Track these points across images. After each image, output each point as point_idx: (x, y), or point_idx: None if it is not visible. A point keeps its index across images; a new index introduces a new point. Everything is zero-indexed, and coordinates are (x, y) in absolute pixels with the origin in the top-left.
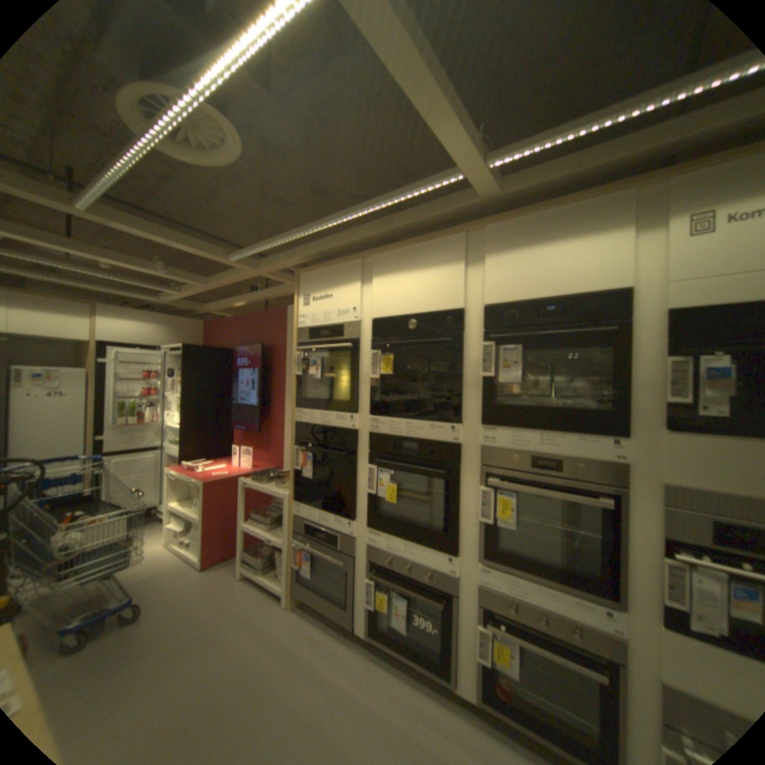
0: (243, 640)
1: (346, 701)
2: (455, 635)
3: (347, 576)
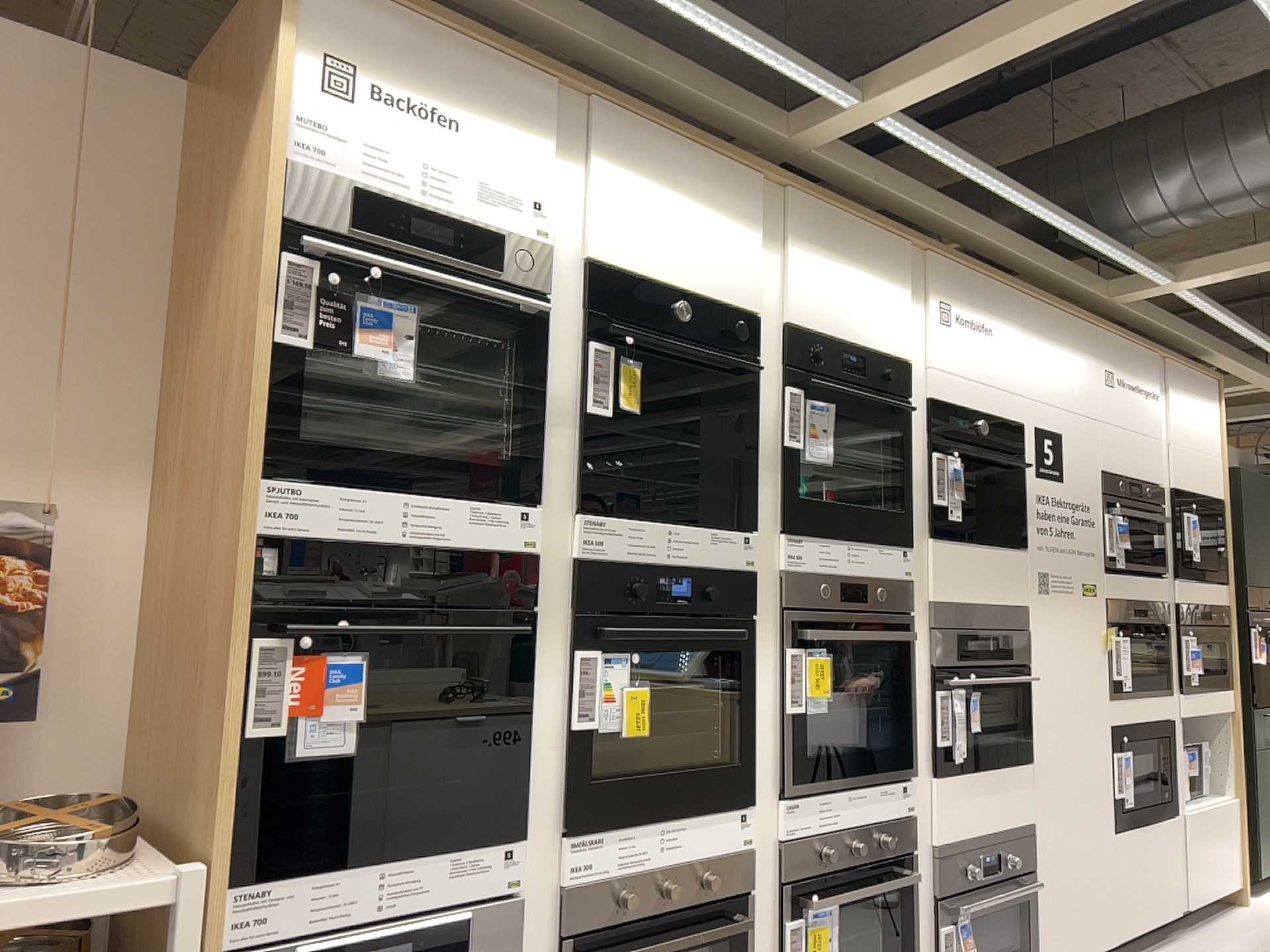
0: None
1: None
2: None
3: None
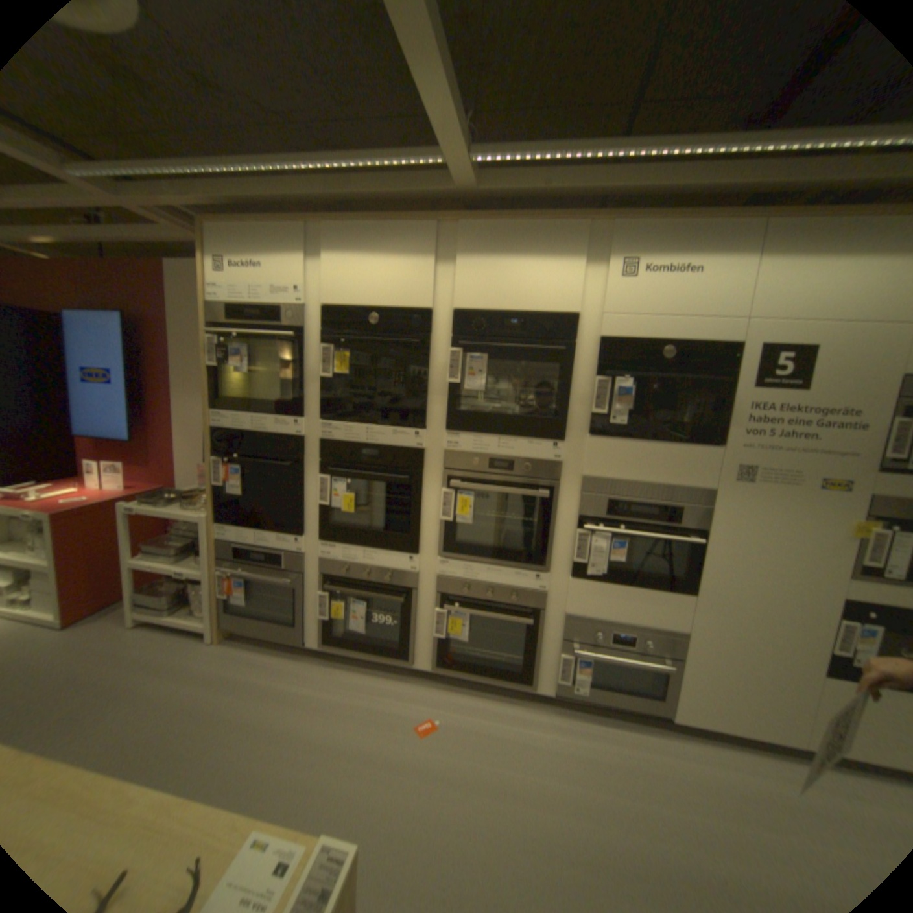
0: (161, 686)
1: (305, 705)
2: (413, 623)
3: (294, 594)
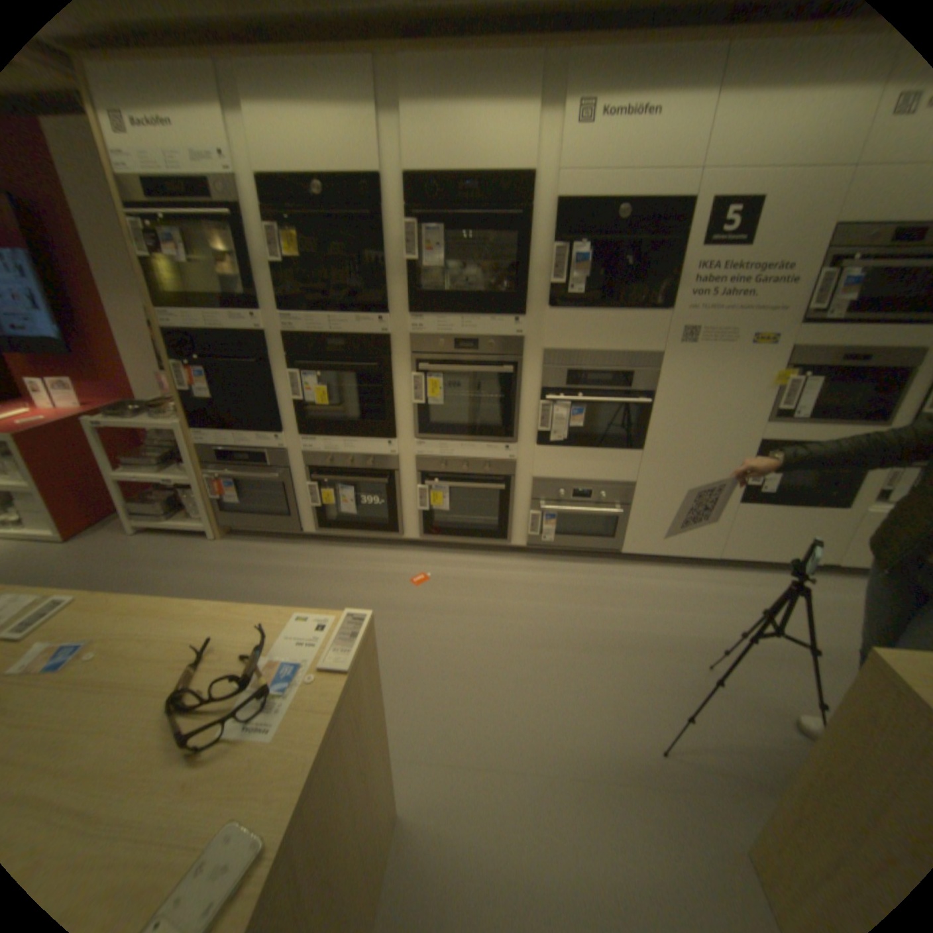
0: (177, 575)
1: (312, 575)
2: (398, 500)
3: (284, 487)
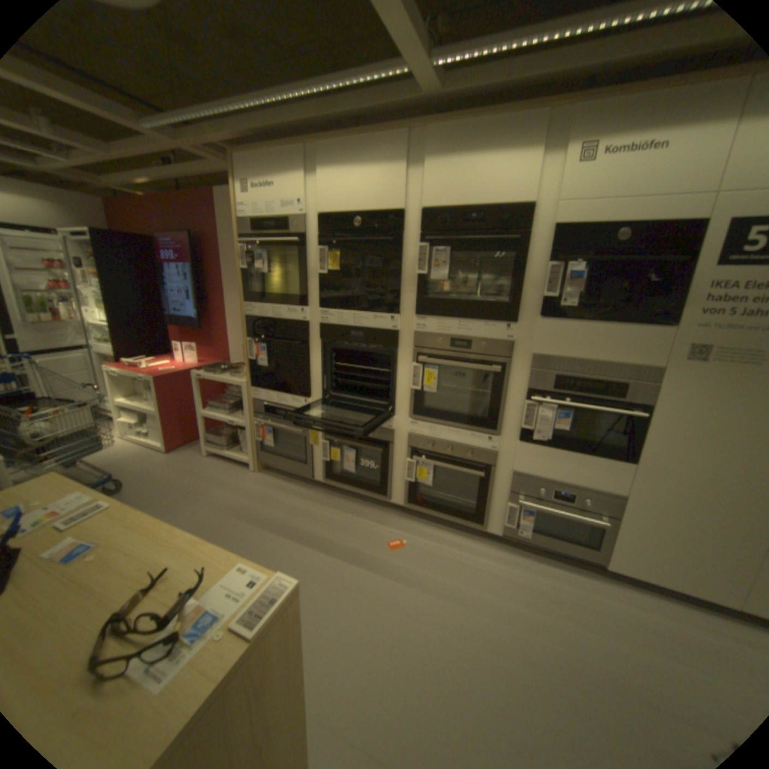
0: (222, 494)
1: (313, 517)
2: (390, 467)
3: (306, 440)
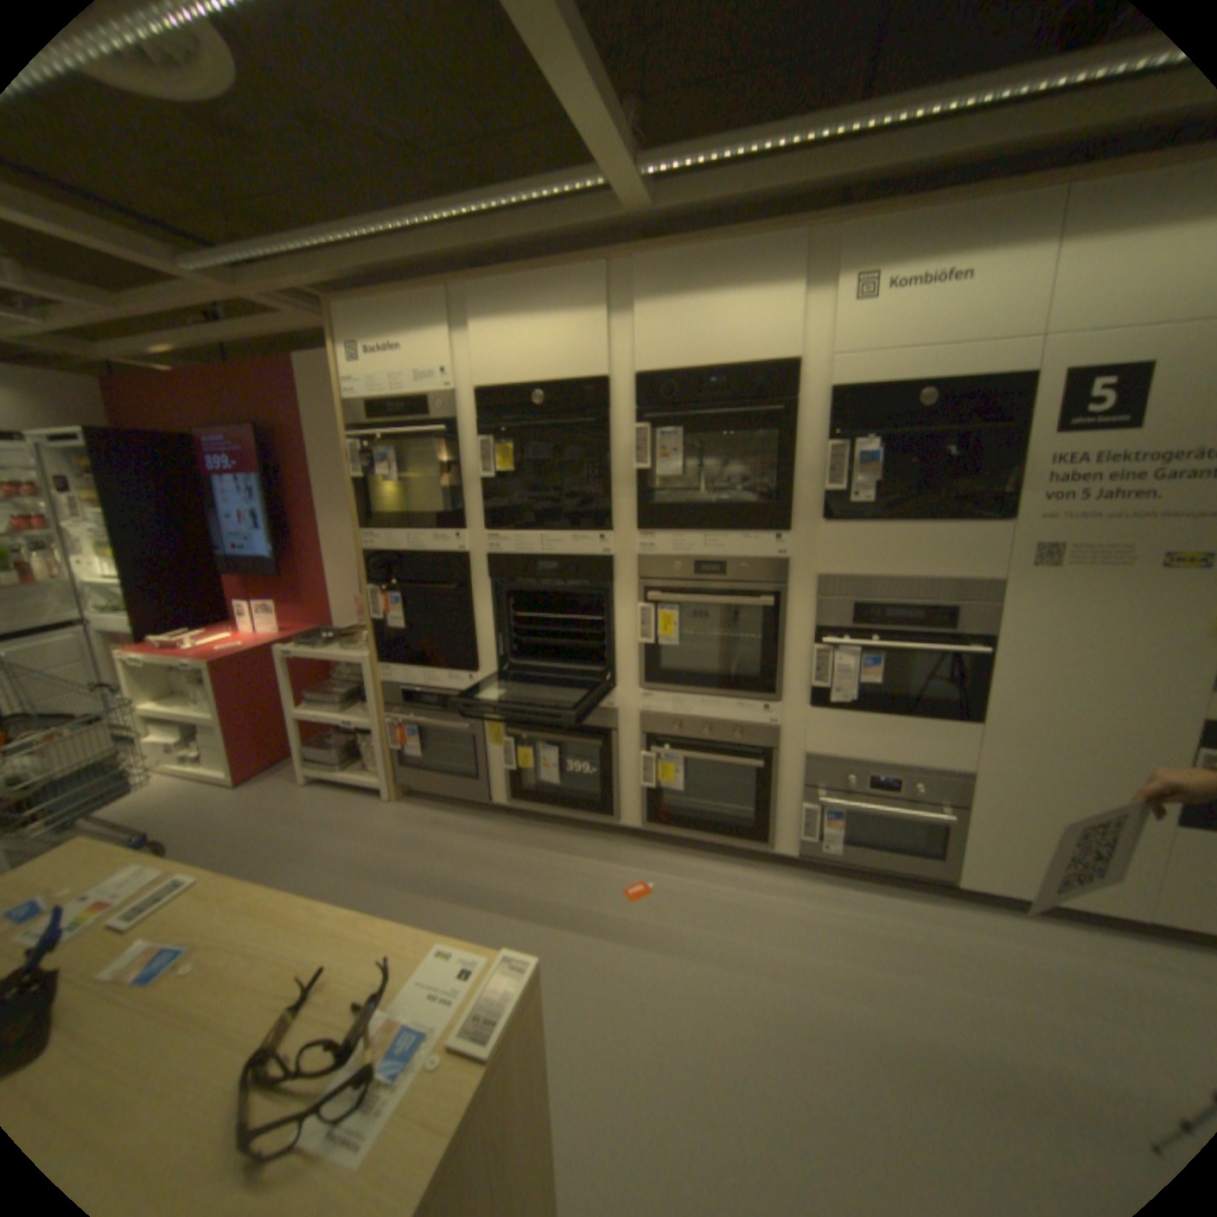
0: (340, 845)
1: (497, 864)
2: (614, 769)
3: (474, 740)
